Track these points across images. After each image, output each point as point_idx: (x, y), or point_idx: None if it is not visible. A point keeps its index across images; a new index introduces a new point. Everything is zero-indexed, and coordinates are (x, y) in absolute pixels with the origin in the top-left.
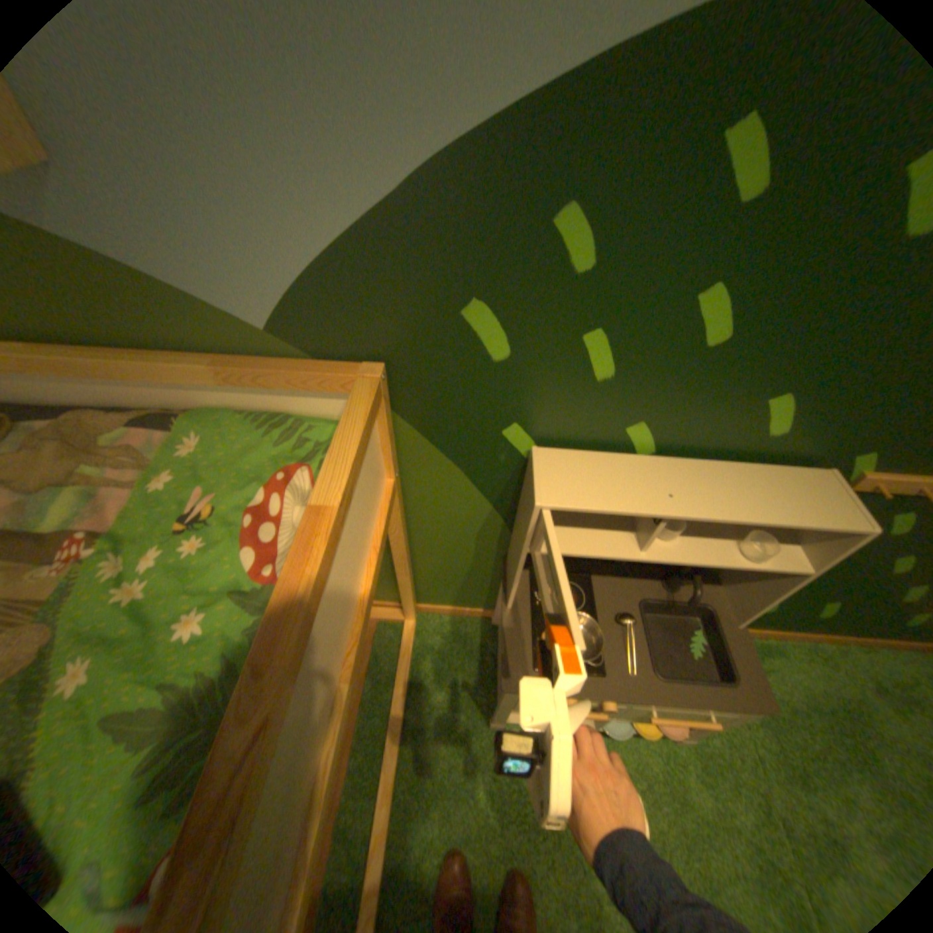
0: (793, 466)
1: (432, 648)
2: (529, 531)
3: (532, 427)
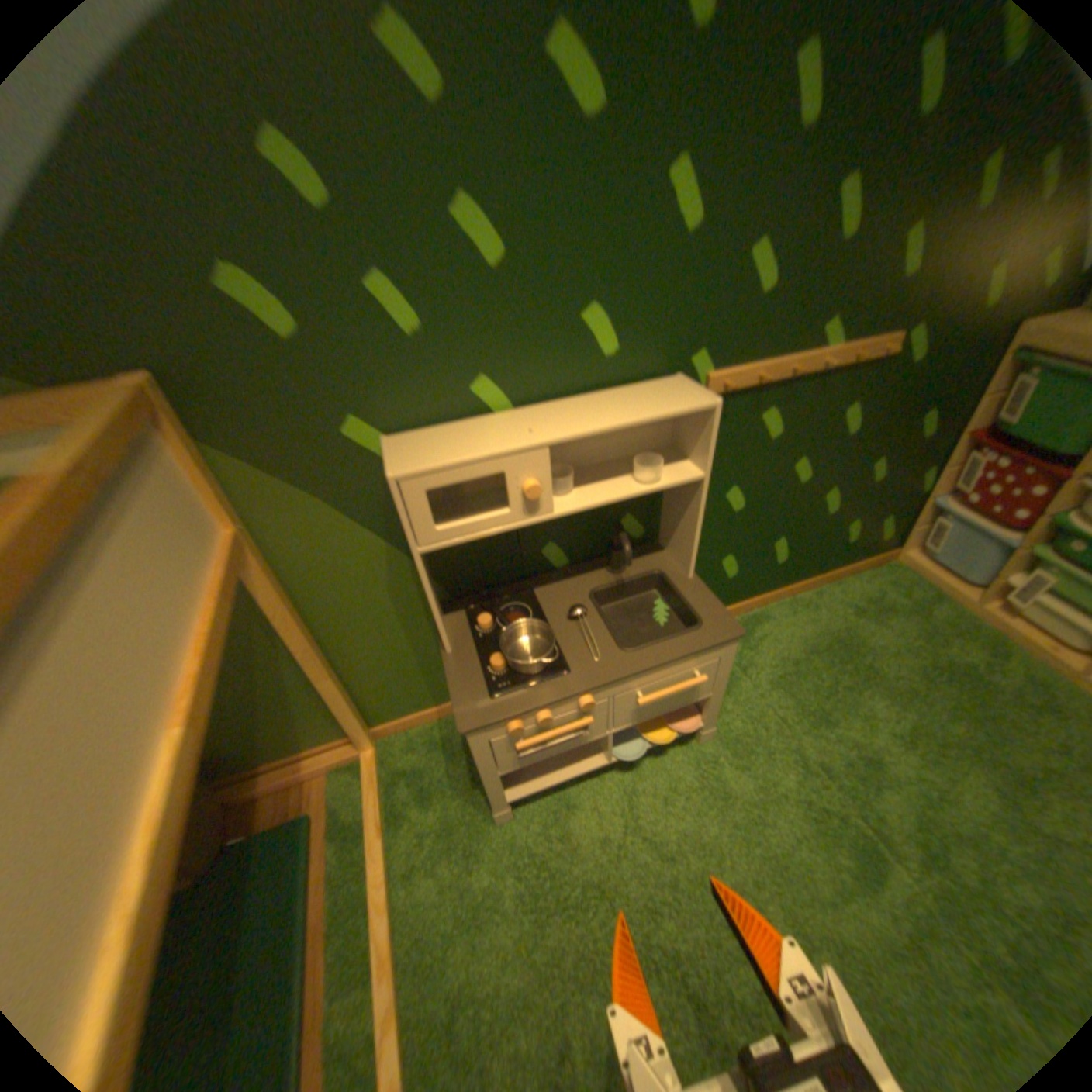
0: (642, 383)
1: (404, 770)
2: (405, 523)
3: (371, 415)
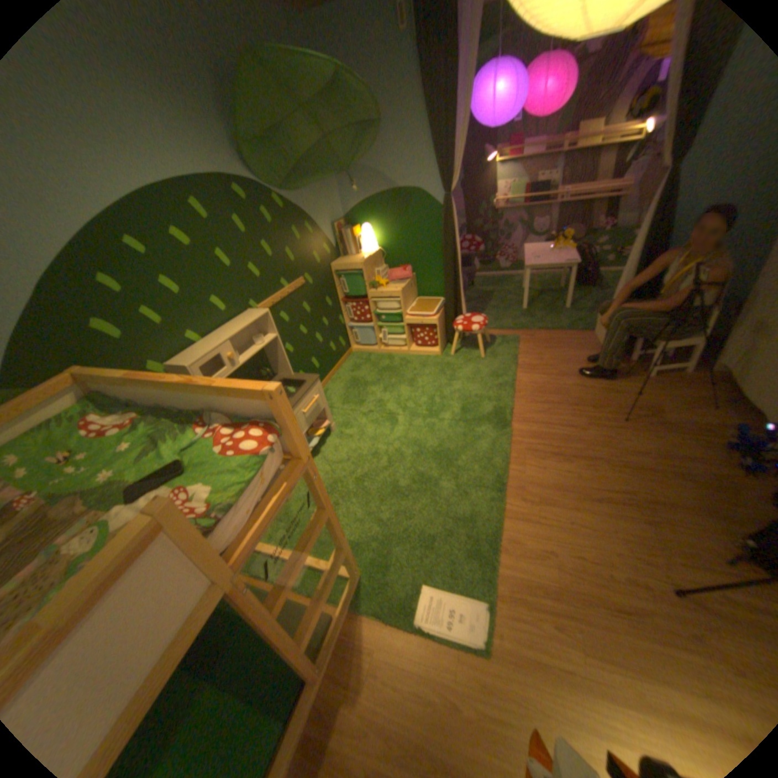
0: (237, 316)
1: None
2: None
3: (153, 358)
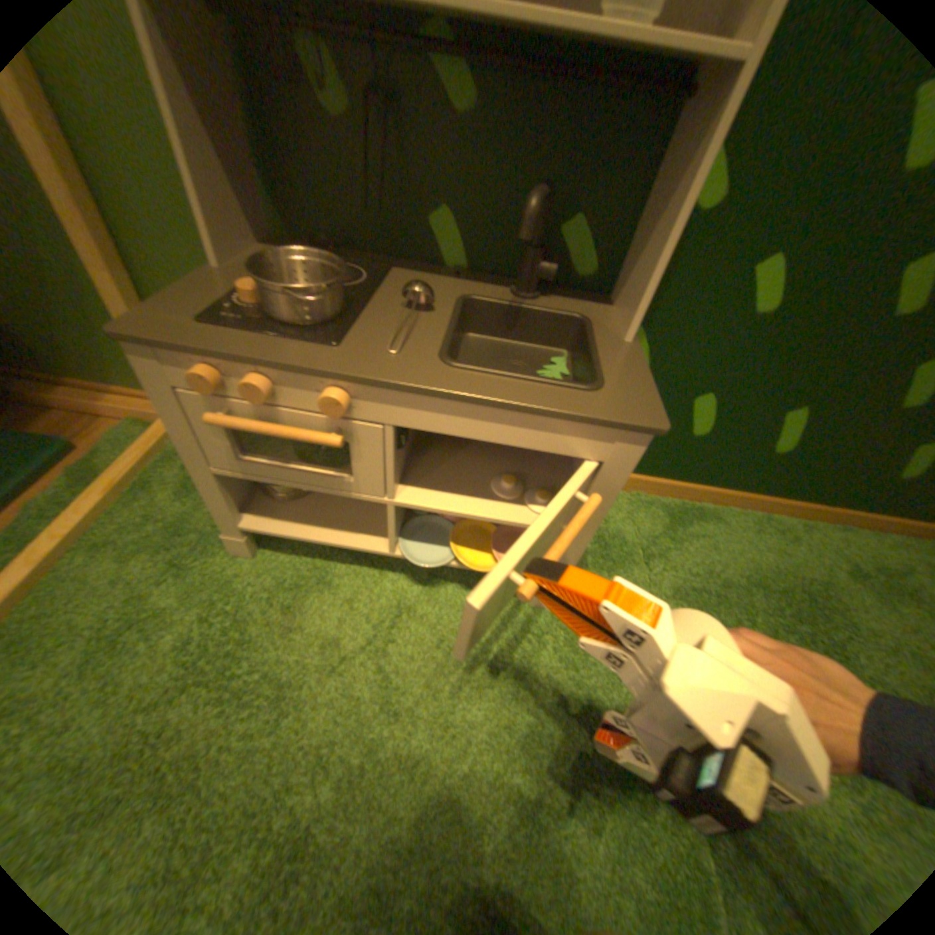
0: None
1: None
2: None
3: None
